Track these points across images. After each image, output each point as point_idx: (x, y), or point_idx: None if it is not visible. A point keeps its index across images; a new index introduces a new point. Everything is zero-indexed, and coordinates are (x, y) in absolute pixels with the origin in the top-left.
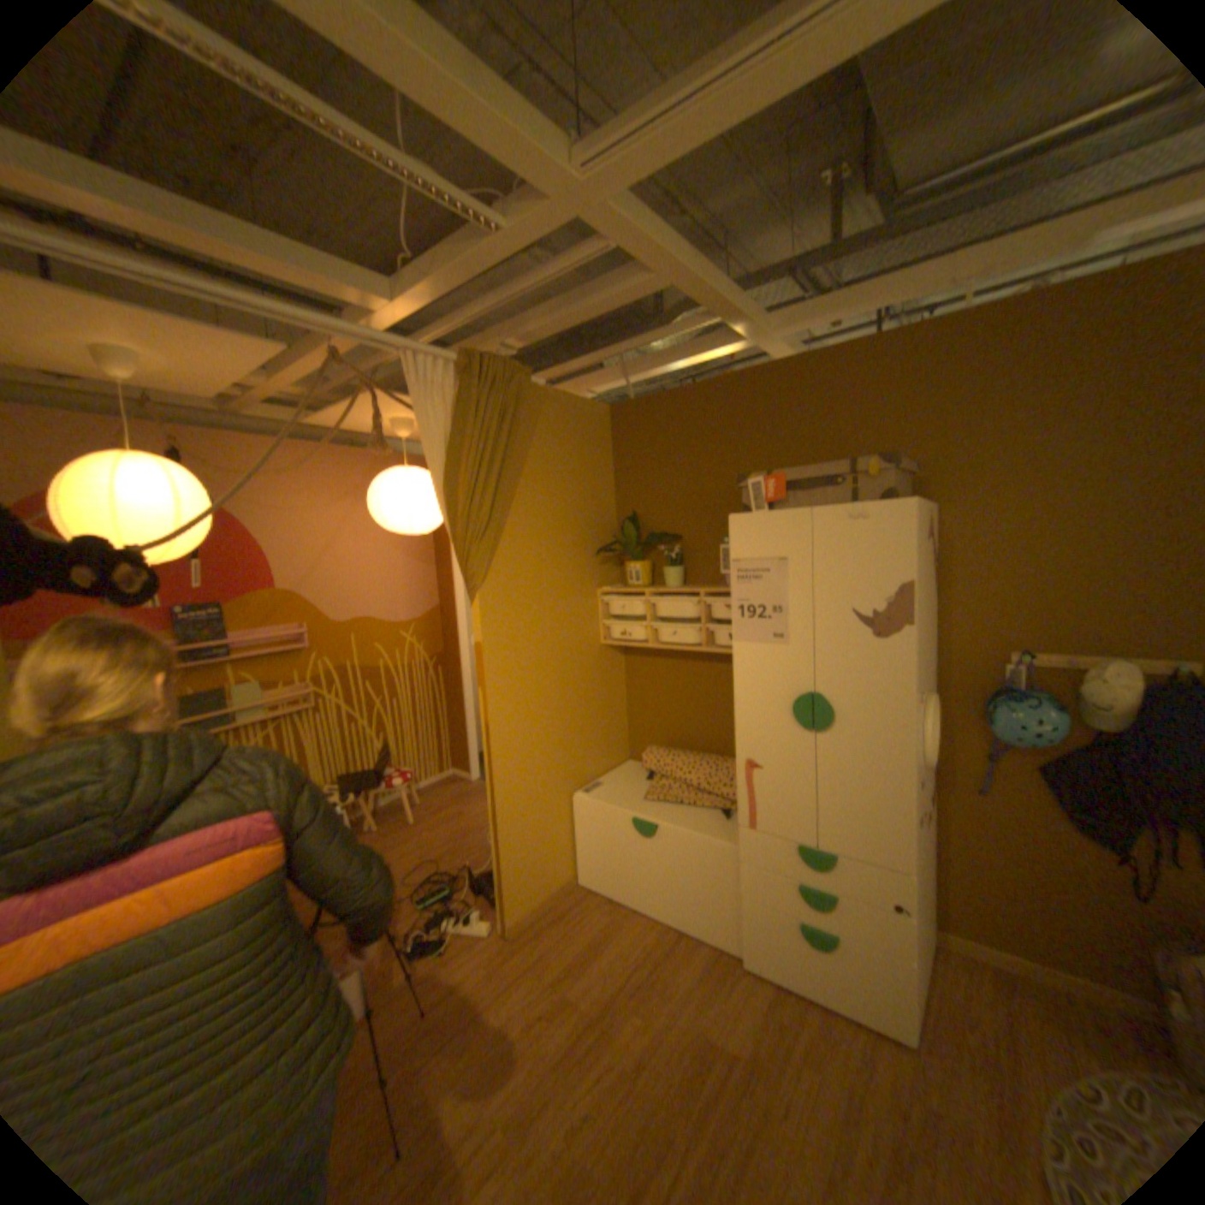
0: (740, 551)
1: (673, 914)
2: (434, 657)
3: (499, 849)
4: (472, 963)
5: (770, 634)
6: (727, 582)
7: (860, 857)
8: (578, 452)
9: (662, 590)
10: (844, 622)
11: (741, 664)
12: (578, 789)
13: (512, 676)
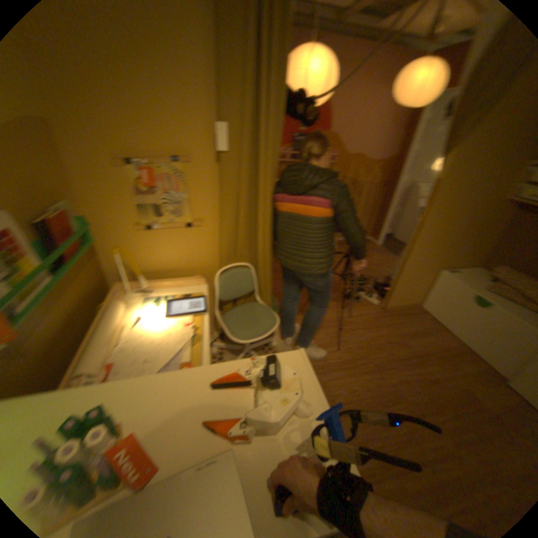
0: None
1: (474, 342)
2: (384, 182)
3: (400, 278)
4: (370, 311)
5: None
6: None
7: None
8: None
9: None
10: None
11: None
12: (447, 269)
13: (448, 202)
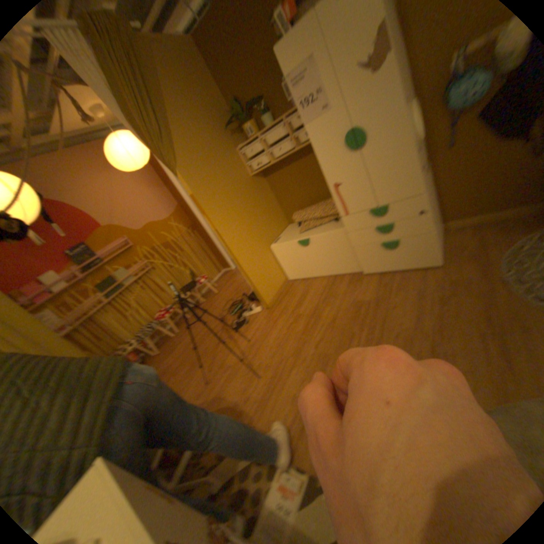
0: (287, 66)
1: (328, 269)
2: (188, 226)
3: (248, 276)
4: (258, 319)
5: (320, 107)
6: (293, 103)
7: (398, 198)
8: (187, 70)
9: (265, 127)
10: (355, 73)
11: (314, 137)
12: (271, 243)
13: (215, 203)
